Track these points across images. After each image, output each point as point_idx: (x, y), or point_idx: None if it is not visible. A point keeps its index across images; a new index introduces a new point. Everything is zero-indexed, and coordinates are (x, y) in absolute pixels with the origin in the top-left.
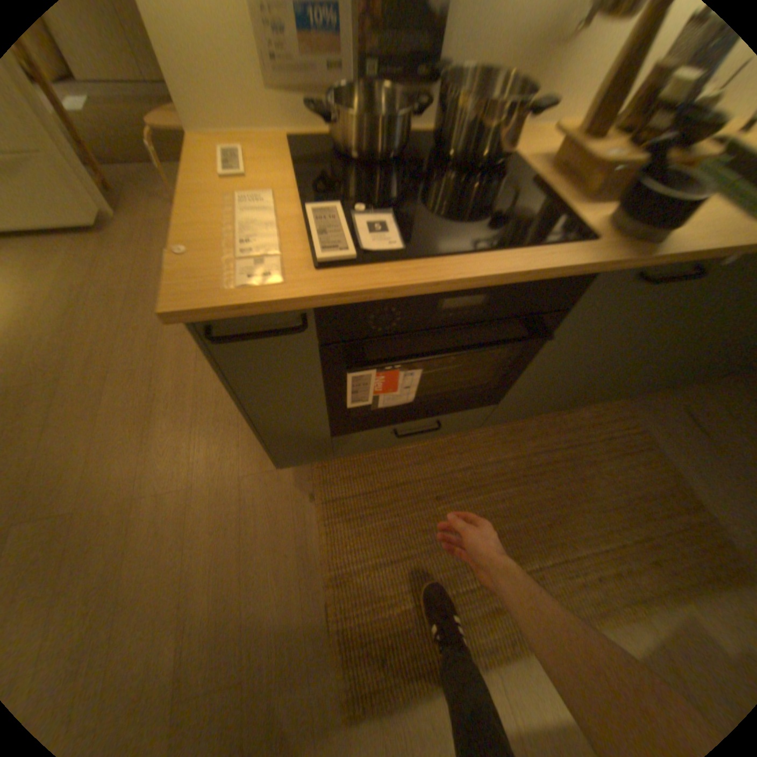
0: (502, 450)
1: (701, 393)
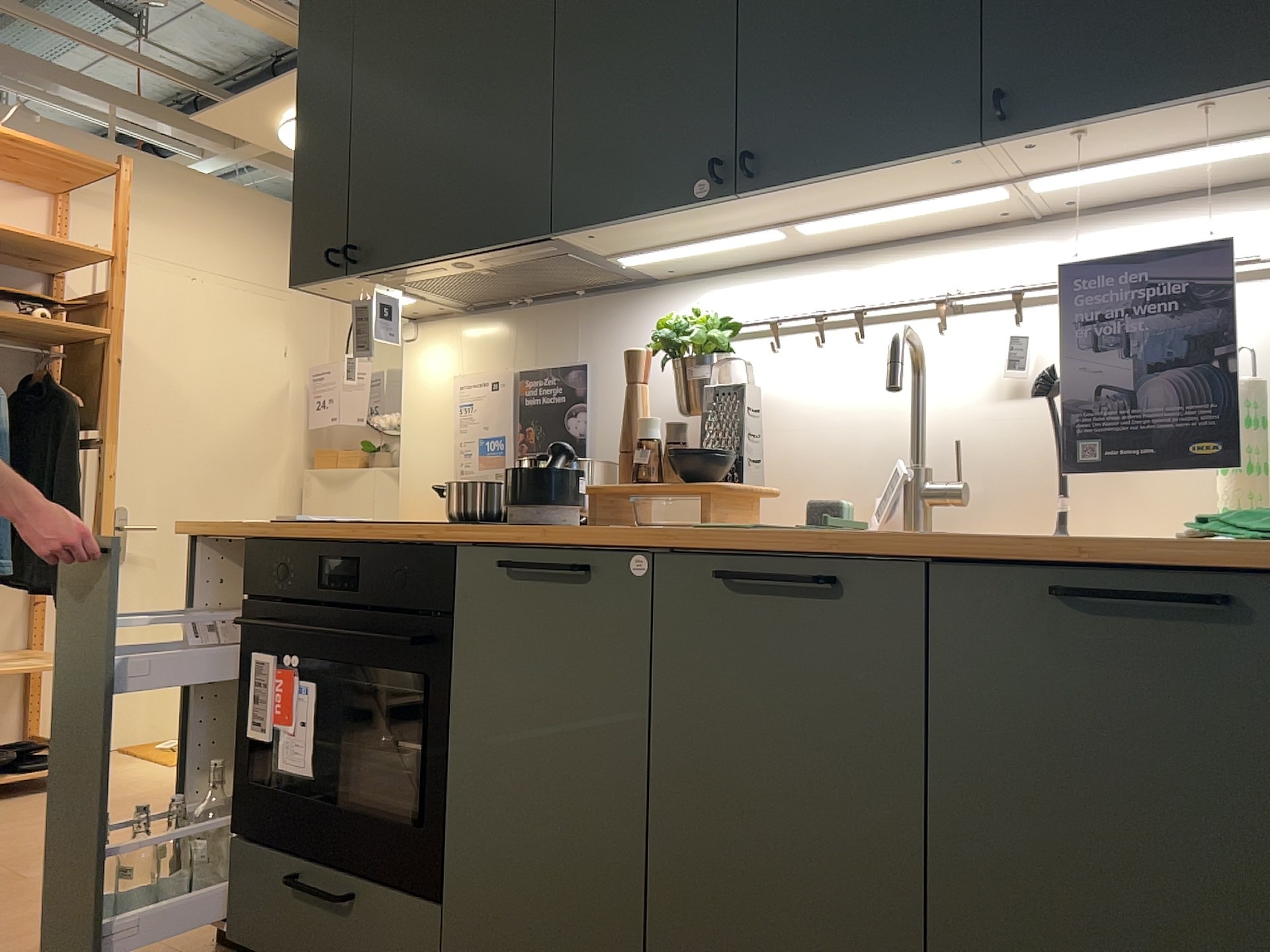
0: None
1: None
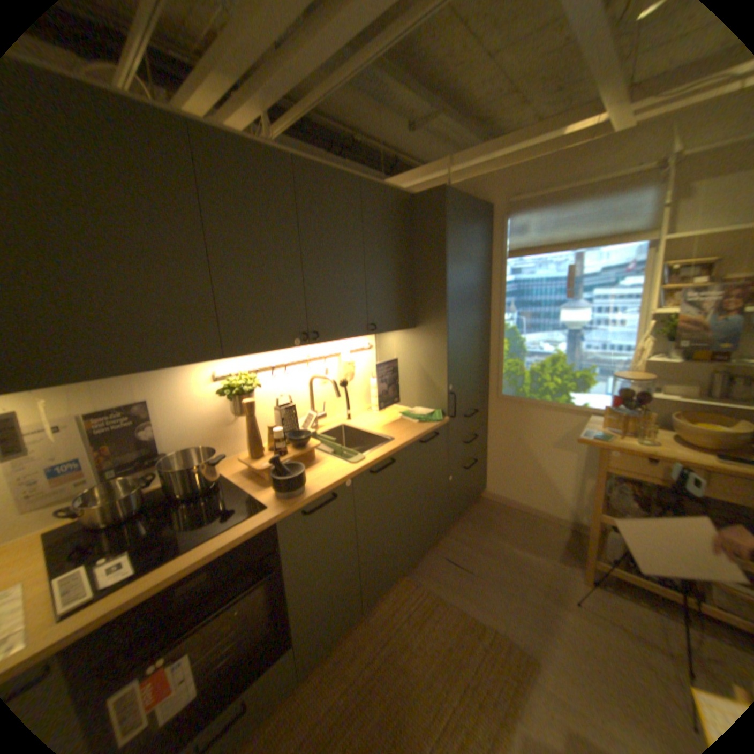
0: (330, 693)
1: (449, 542)
